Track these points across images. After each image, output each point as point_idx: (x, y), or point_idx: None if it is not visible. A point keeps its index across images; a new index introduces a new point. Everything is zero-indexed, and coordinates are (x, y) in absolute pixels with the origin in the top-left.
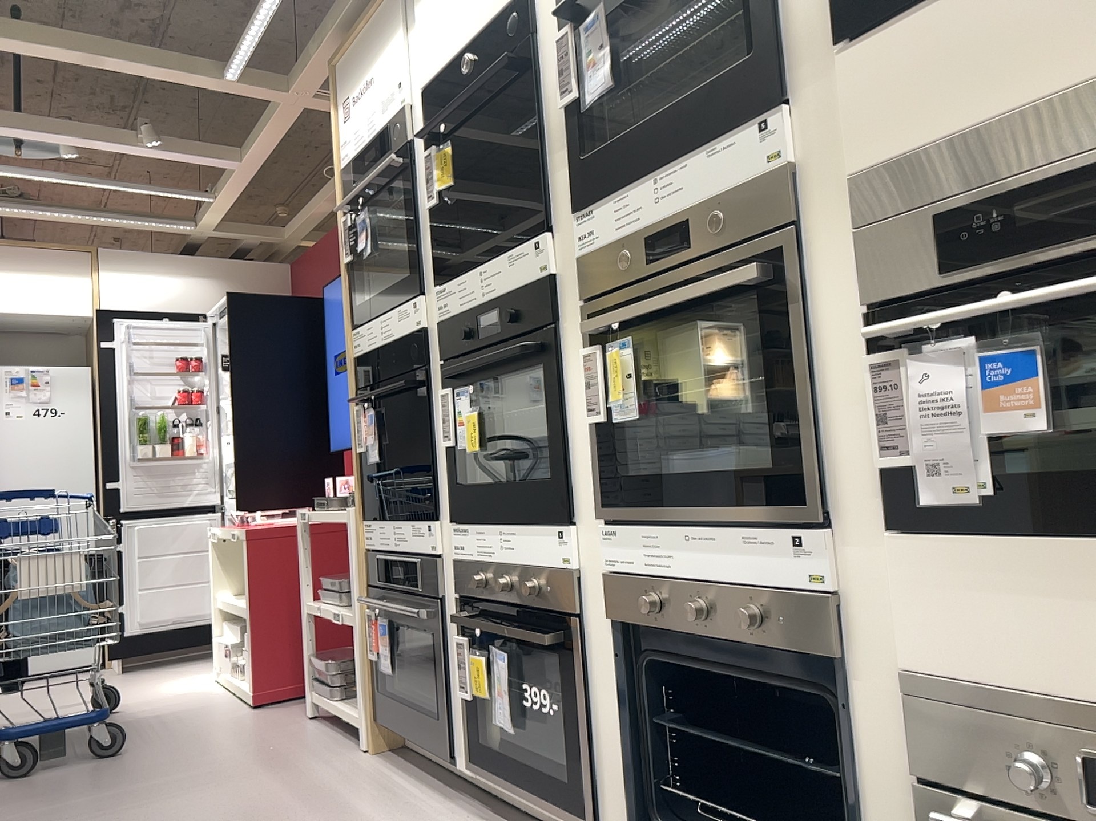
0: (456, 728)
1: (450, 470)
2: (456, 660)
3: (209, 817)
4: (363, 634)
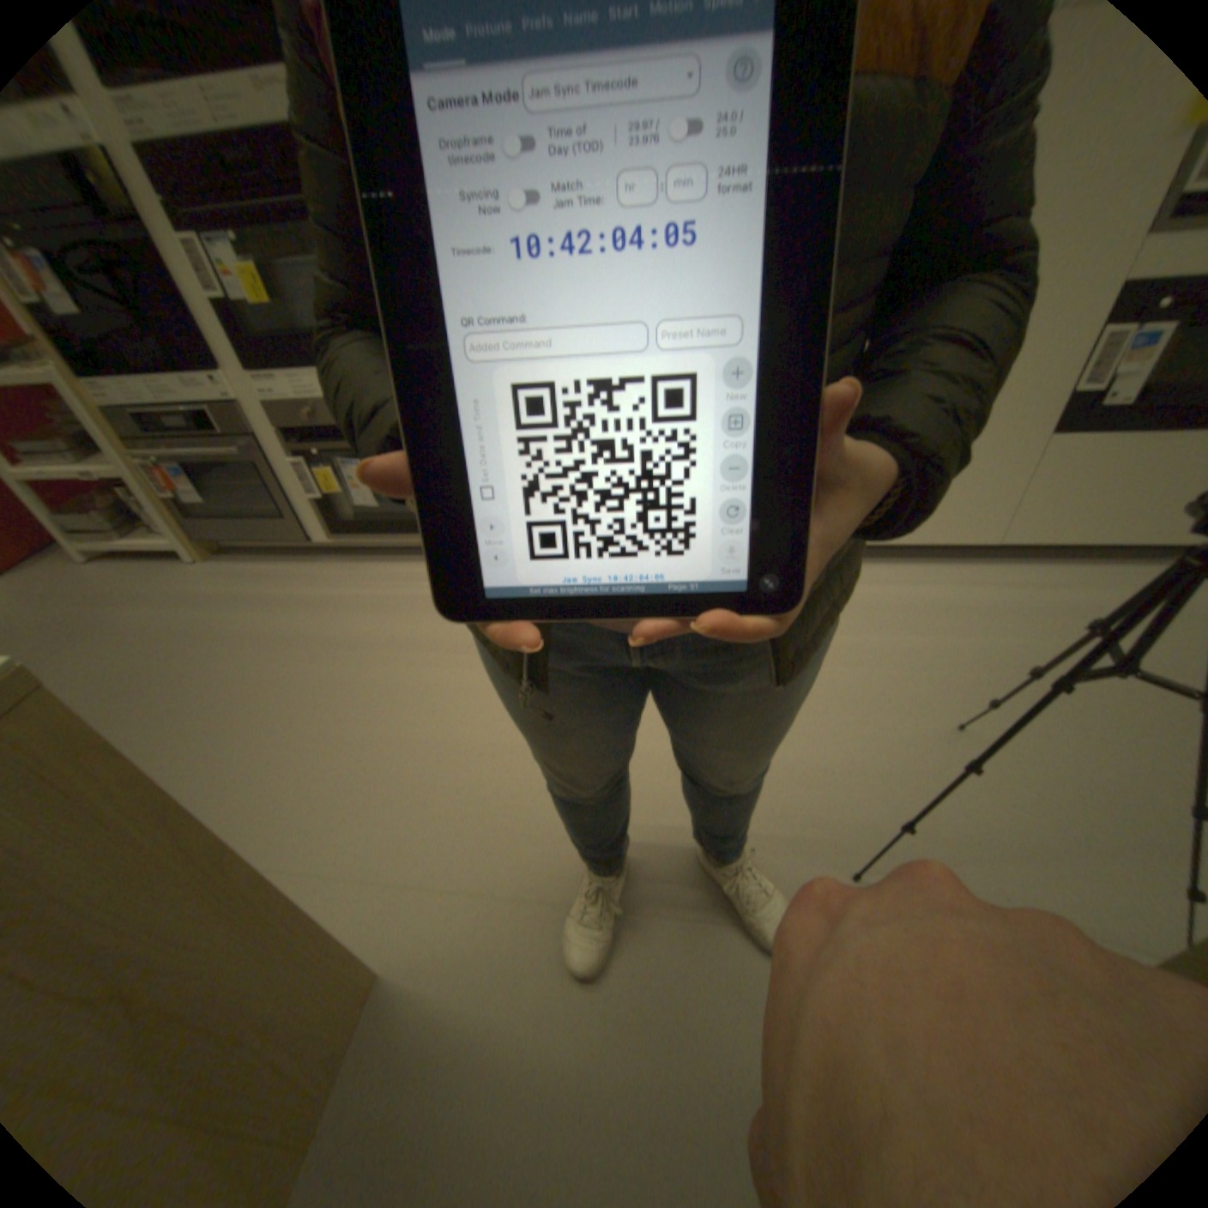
0: (302, 519)
1: (224, 319)
2: (287, 474)
3: (128, 652)
4: (139, 481)
